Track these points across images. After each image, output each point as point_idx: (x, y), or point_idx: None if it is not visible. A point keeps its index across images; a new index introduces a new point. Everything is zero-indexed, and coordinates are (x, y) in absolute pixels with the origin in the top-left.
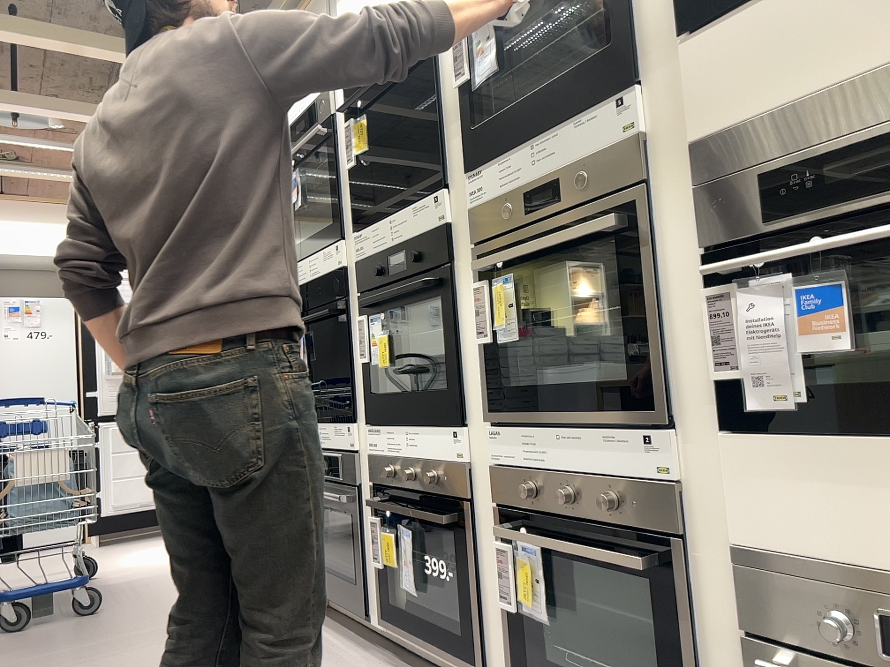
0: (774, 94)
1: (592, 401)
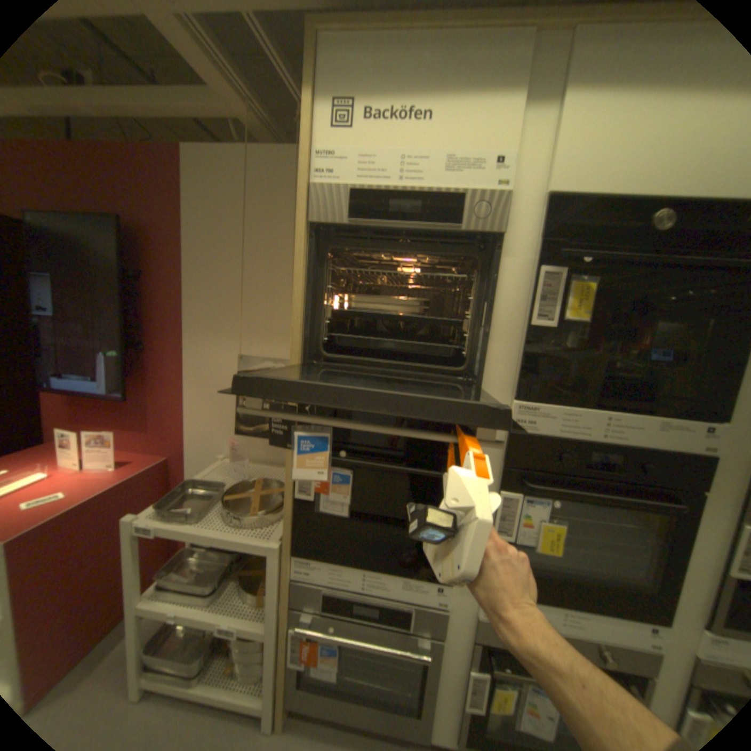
0: None
1: None
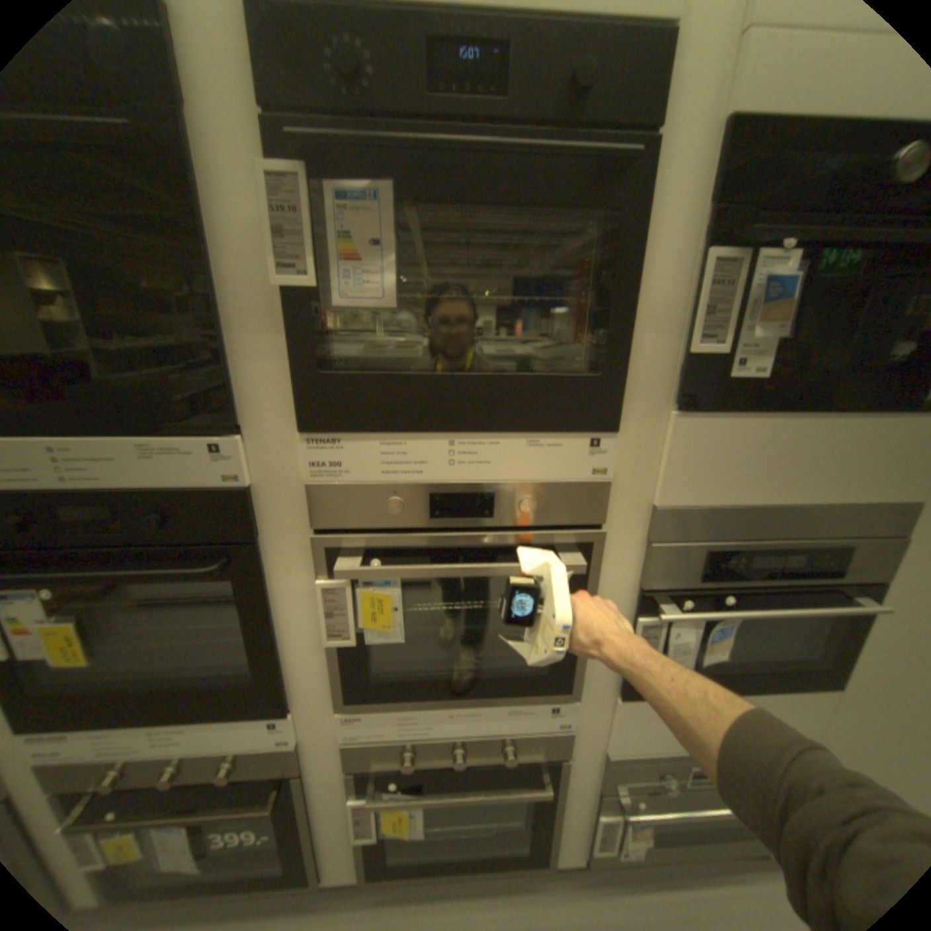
0: (741, 496)
1: (499, 689)
